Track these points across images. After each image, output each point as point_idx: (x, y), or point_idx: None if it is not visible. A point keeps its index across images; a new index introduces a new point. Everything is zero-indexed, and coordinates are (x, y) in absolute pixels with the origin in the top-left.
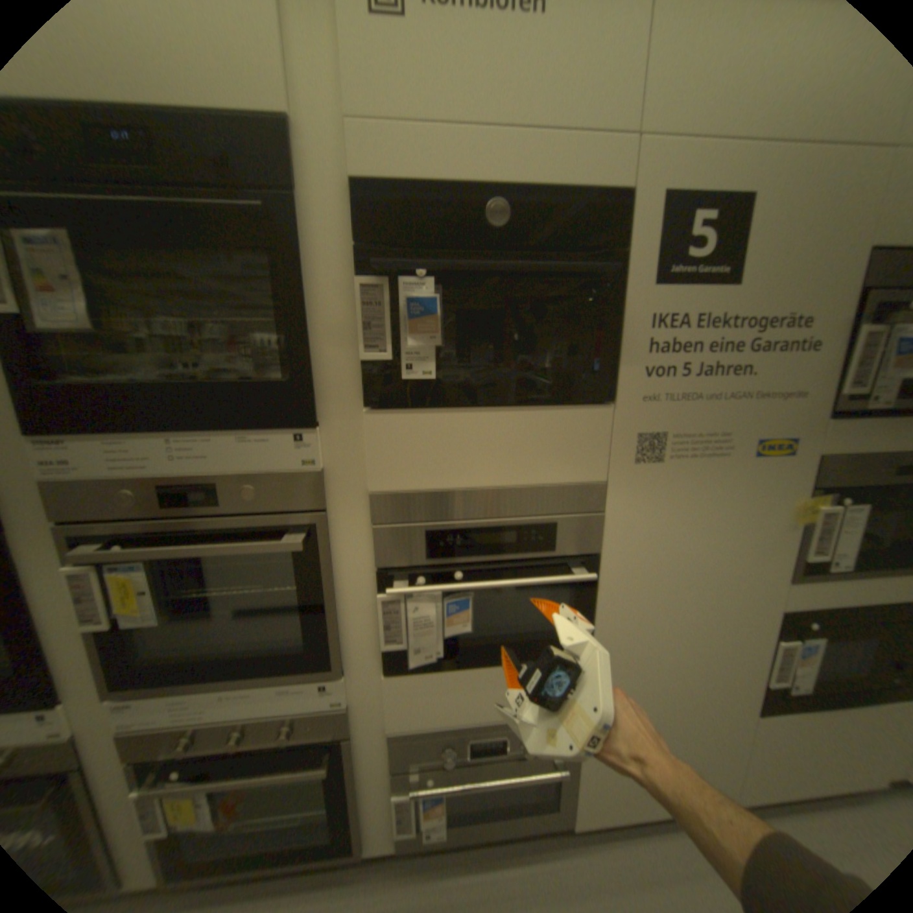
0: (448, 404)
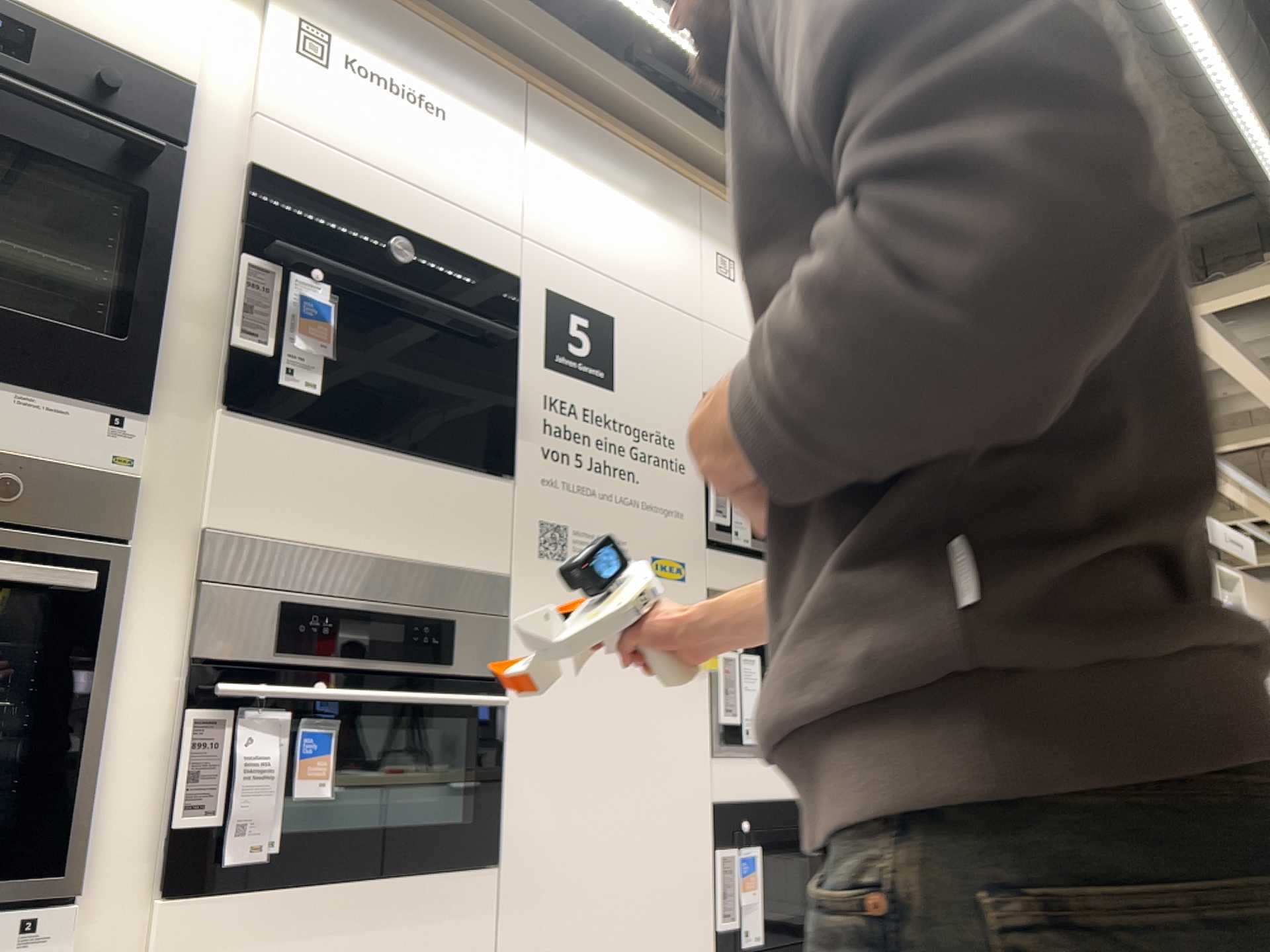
0: (329, 433)
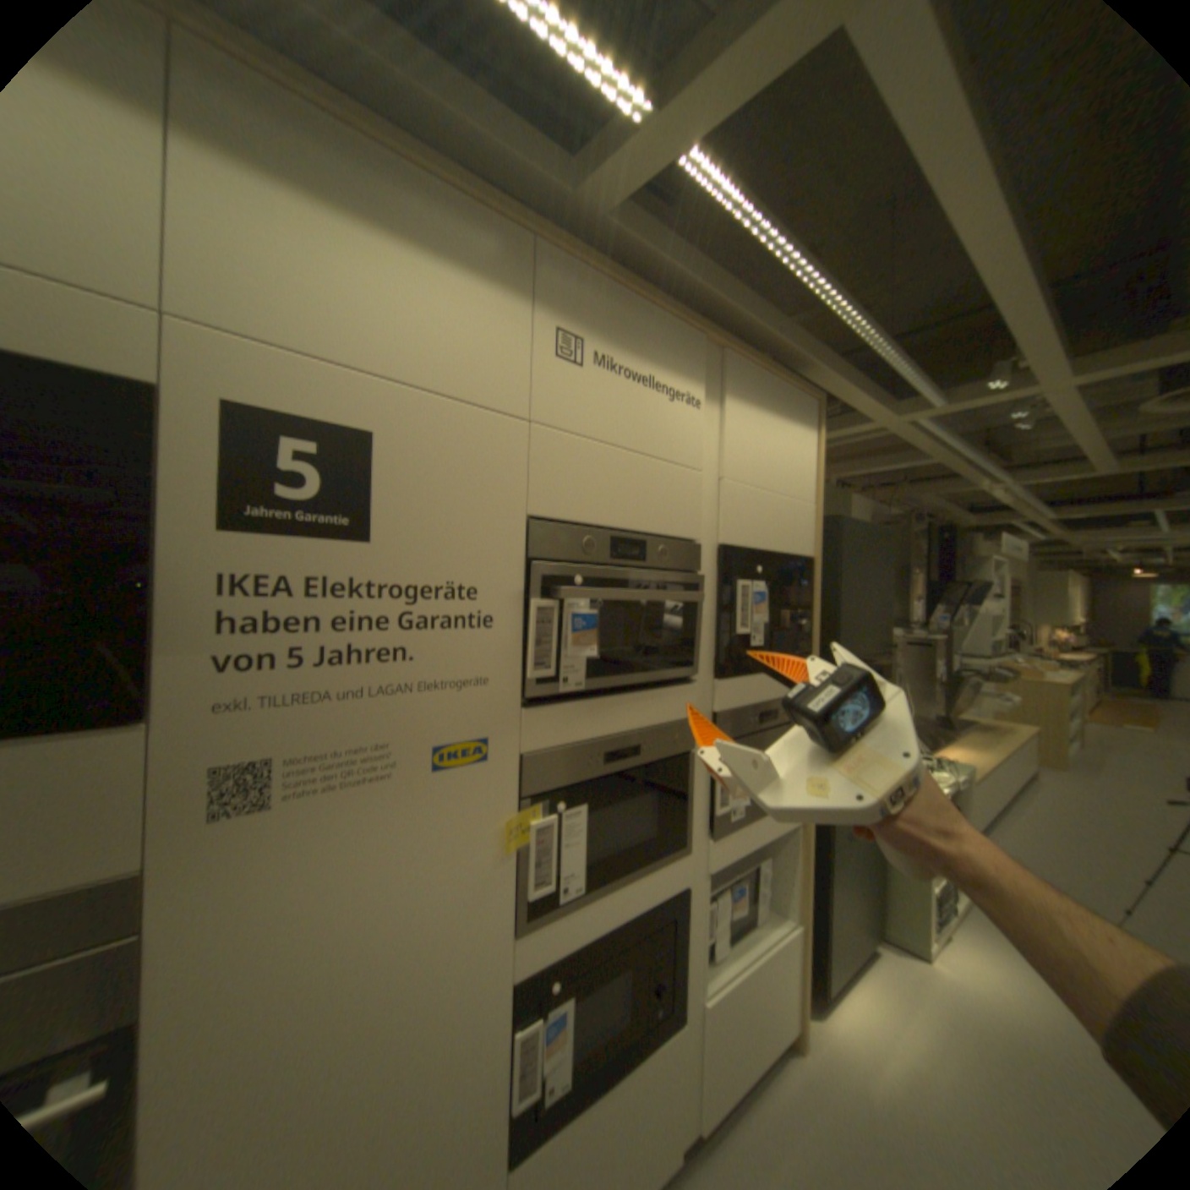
0: None
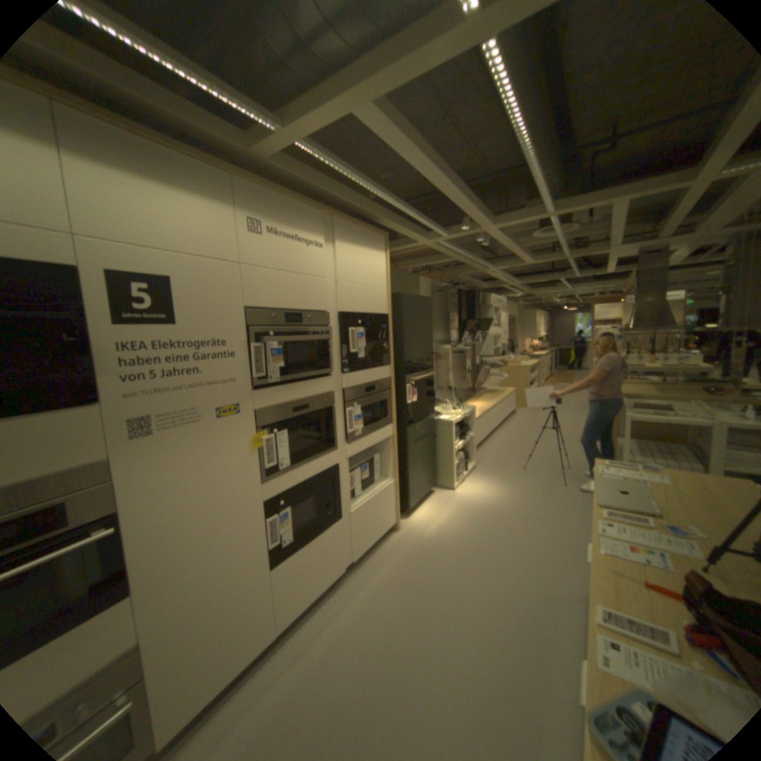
0: None
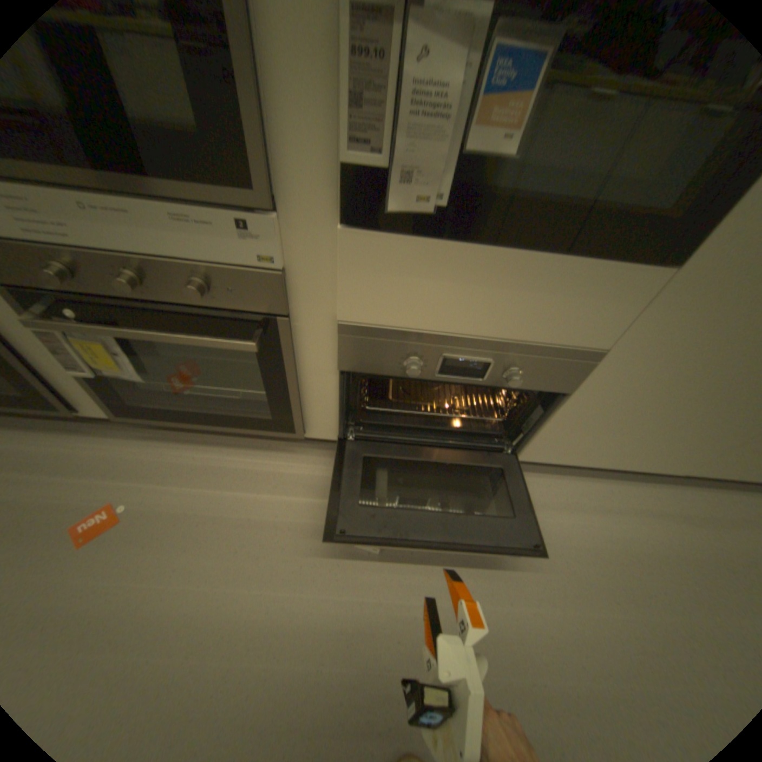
0: None
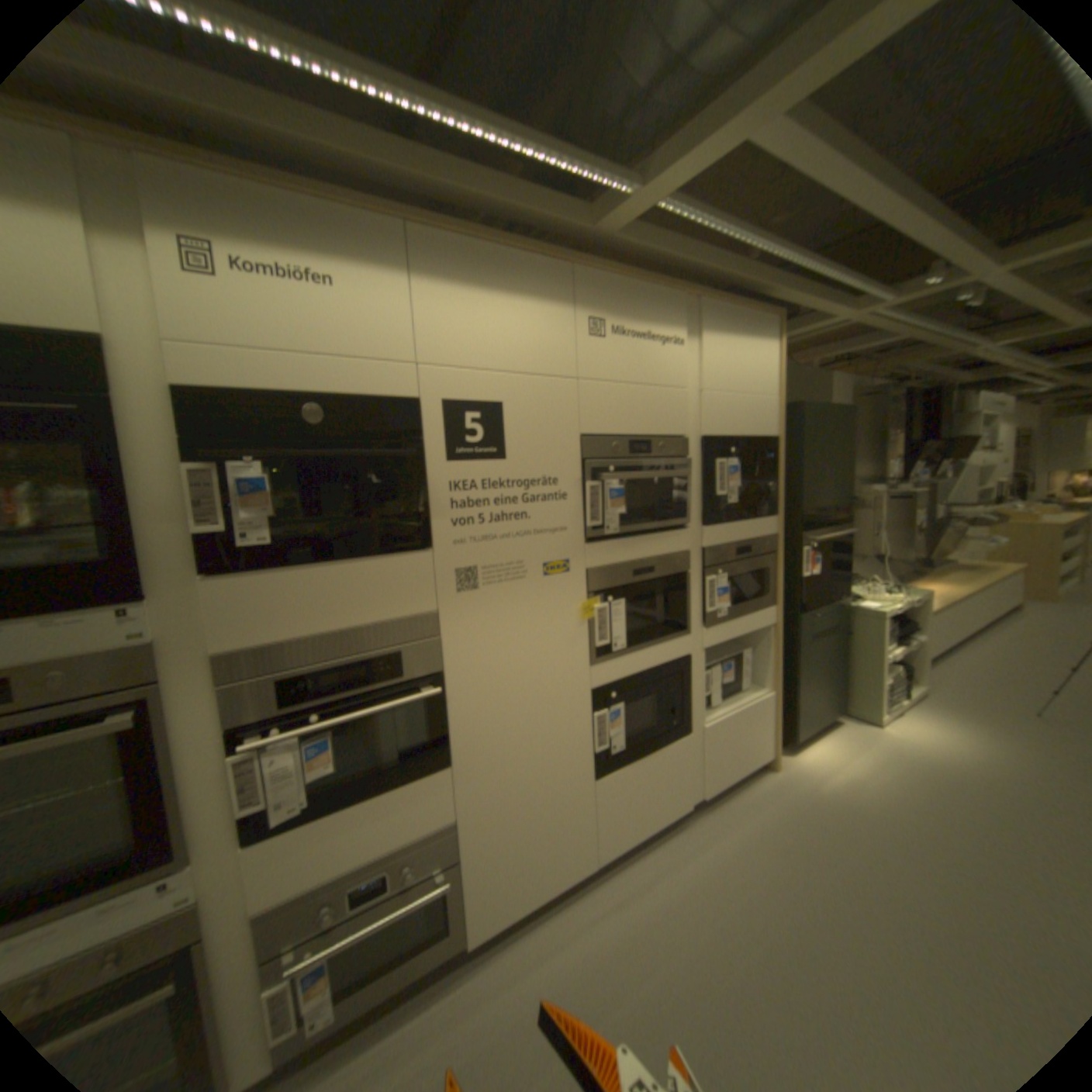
0: (287, 564)
